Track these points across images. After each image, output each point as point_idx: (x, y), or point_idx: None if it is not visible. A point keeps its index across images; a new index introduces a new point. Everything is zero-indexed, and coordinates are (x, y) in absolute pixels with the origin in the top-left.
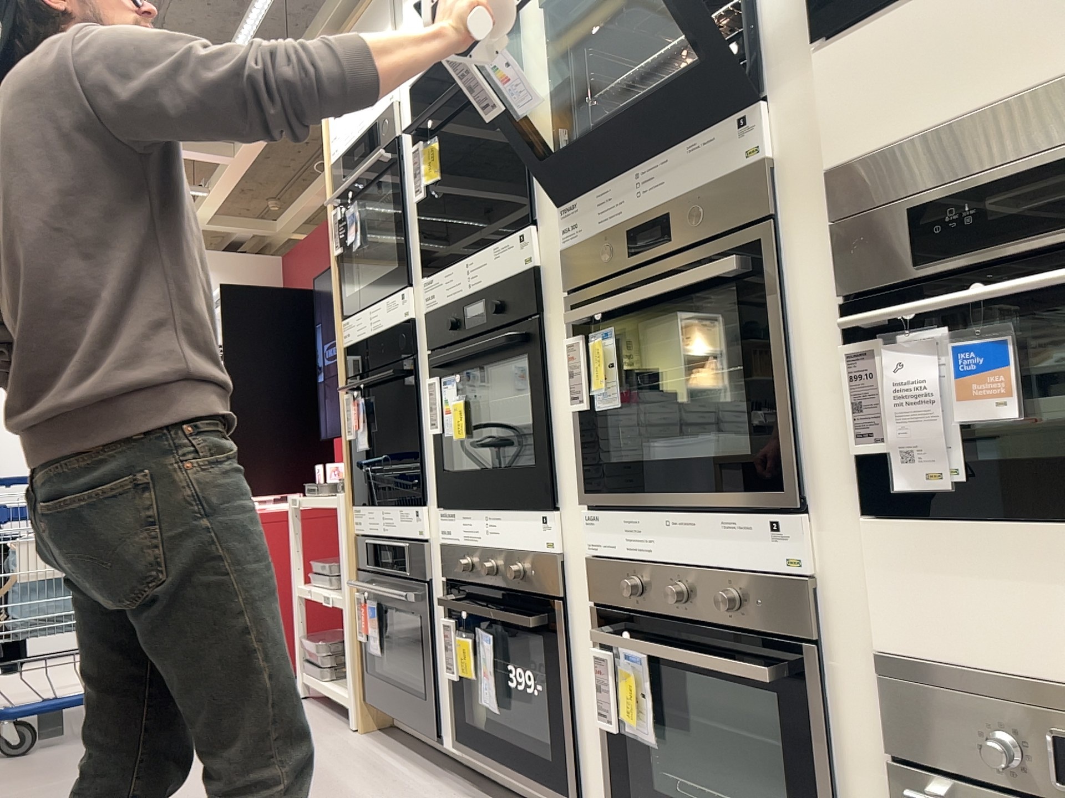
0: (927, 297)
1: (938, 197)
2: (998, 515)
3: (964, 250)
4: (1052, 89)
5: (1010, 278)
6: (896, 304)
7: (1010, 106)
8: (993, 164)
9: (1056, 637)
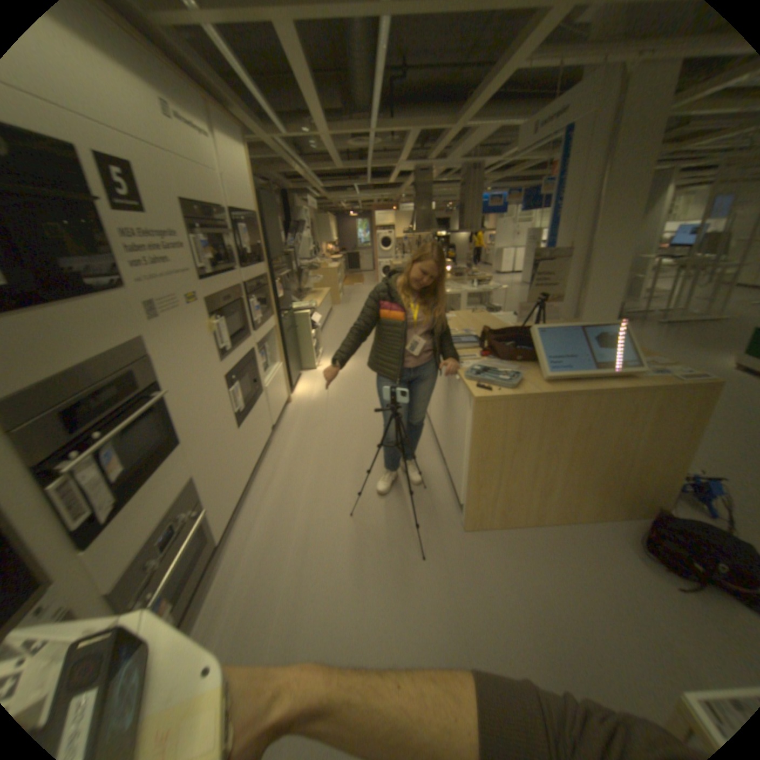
0: (79, 447)
1: (71, 405)
2: (123, 506)
3: (88, 423)
4: (84, 361)
5: (103, 428)
6: (65, 456)
7: (72, 367)
8: (86, 390)
9: (146, 525)
